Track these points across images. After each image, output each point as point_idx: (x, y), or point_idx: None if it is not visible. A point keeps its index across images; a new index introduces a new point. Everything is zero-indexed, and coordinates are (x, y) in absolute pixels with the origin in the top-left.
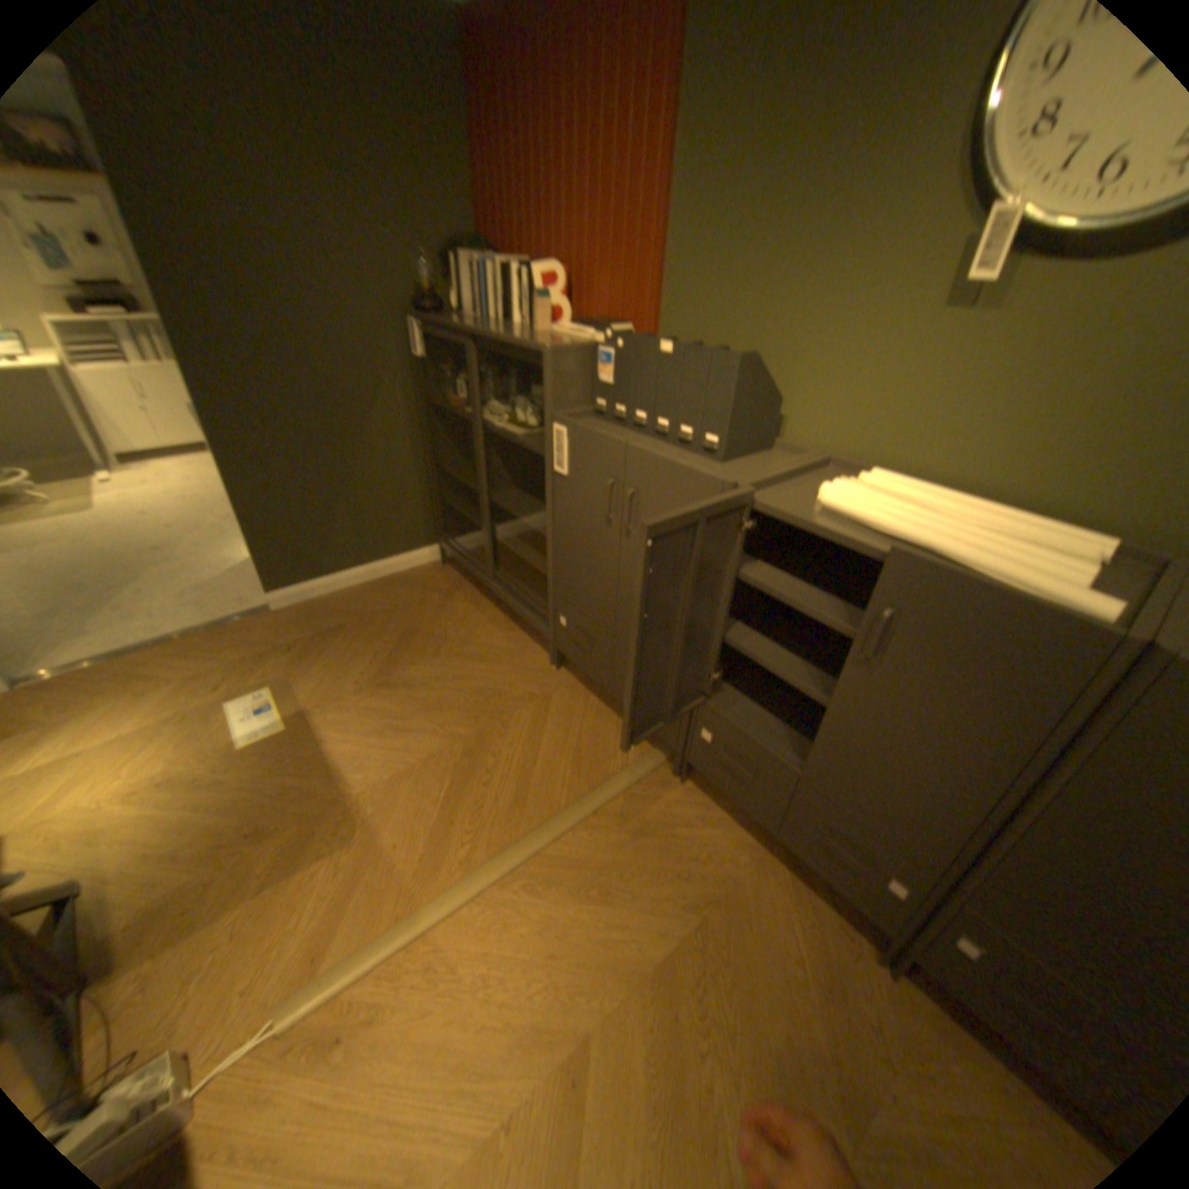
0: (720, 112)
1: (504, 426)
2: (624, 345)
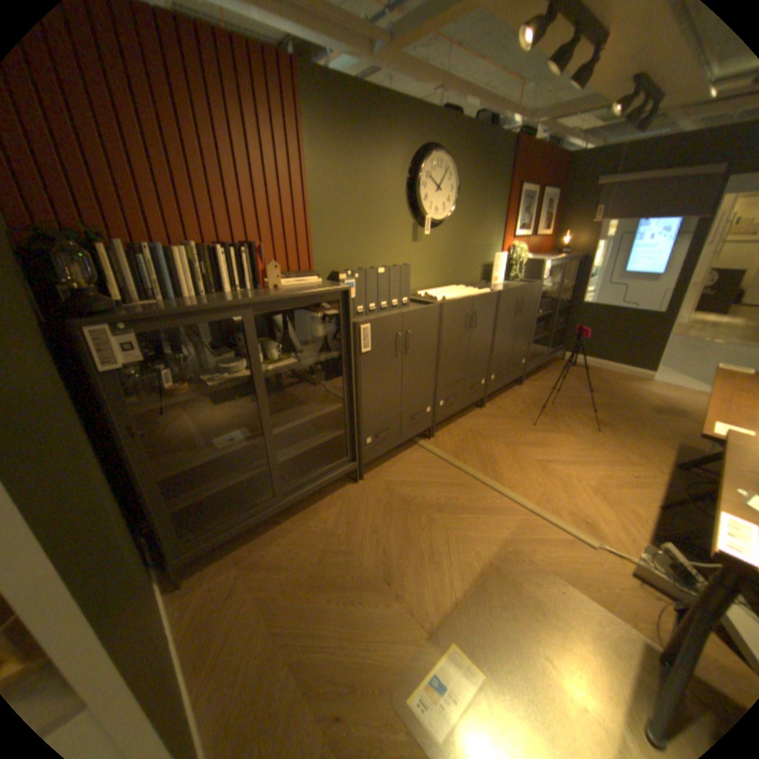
0: (327, 169)
1: (268, 368)
2: (358, 276)
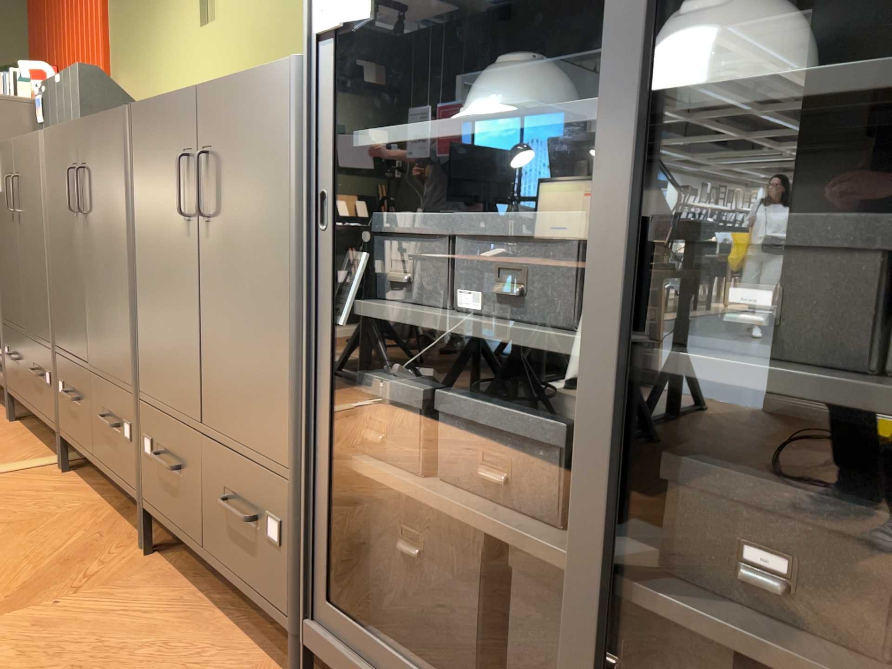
0: None
1: None
2: (46, 90)
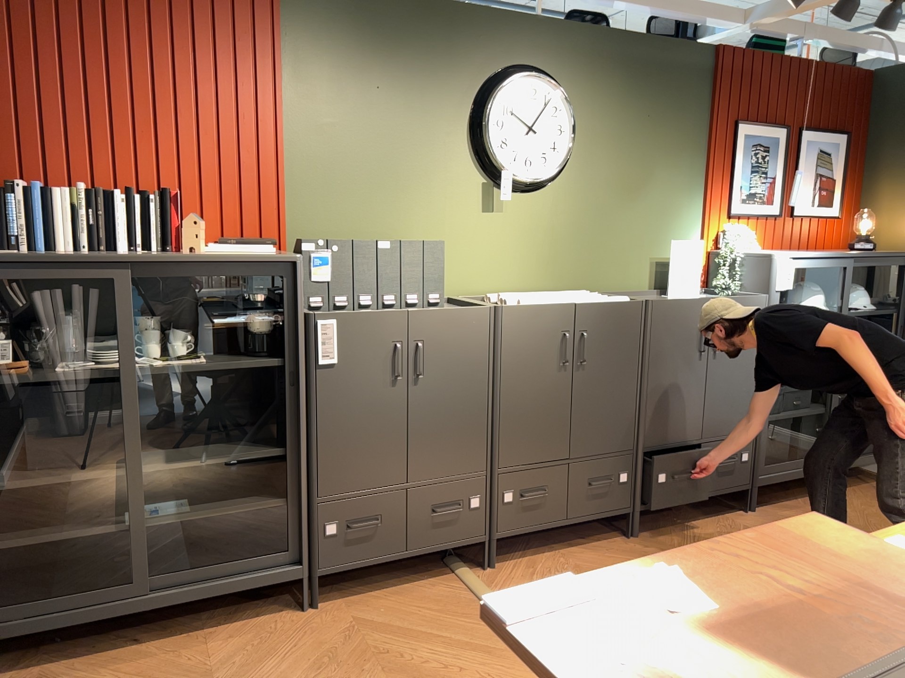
0: (322, 103)
1: (156, 363)
2: (337, 248)
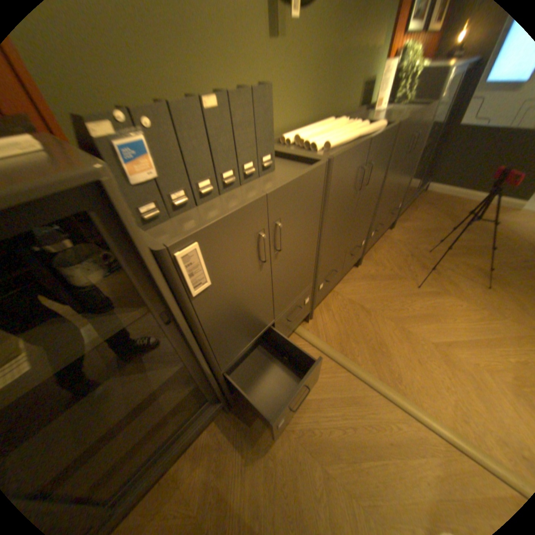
0: None
1: None
2: (149, 119)
